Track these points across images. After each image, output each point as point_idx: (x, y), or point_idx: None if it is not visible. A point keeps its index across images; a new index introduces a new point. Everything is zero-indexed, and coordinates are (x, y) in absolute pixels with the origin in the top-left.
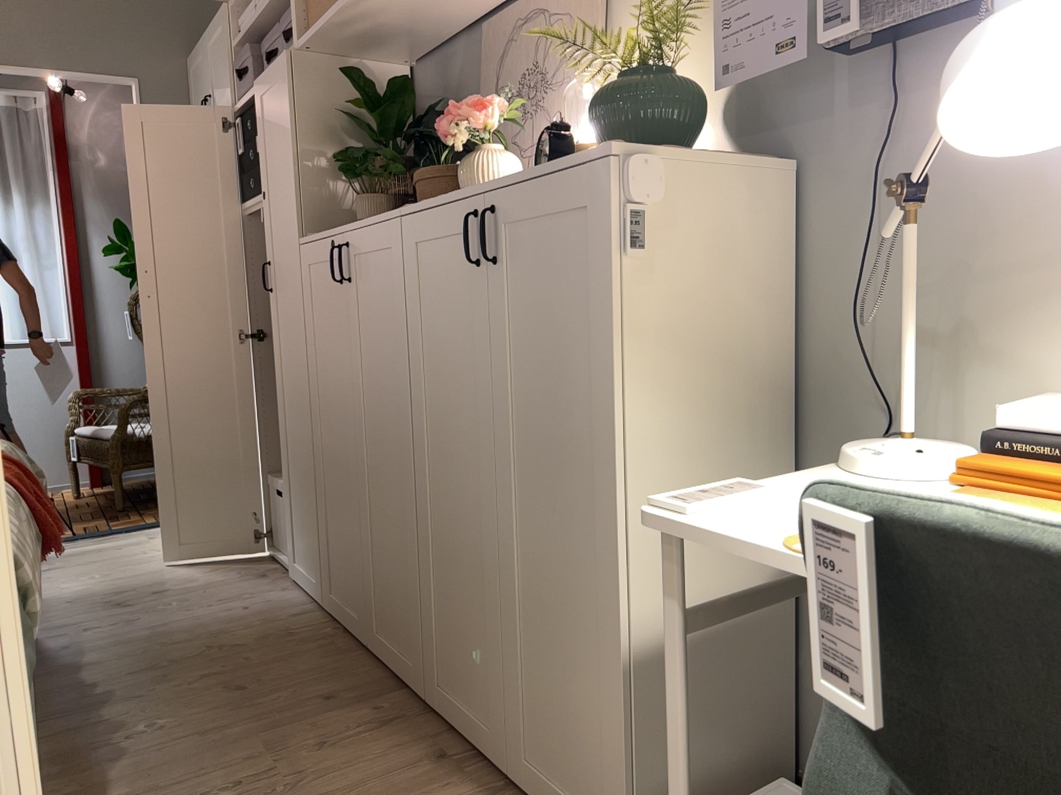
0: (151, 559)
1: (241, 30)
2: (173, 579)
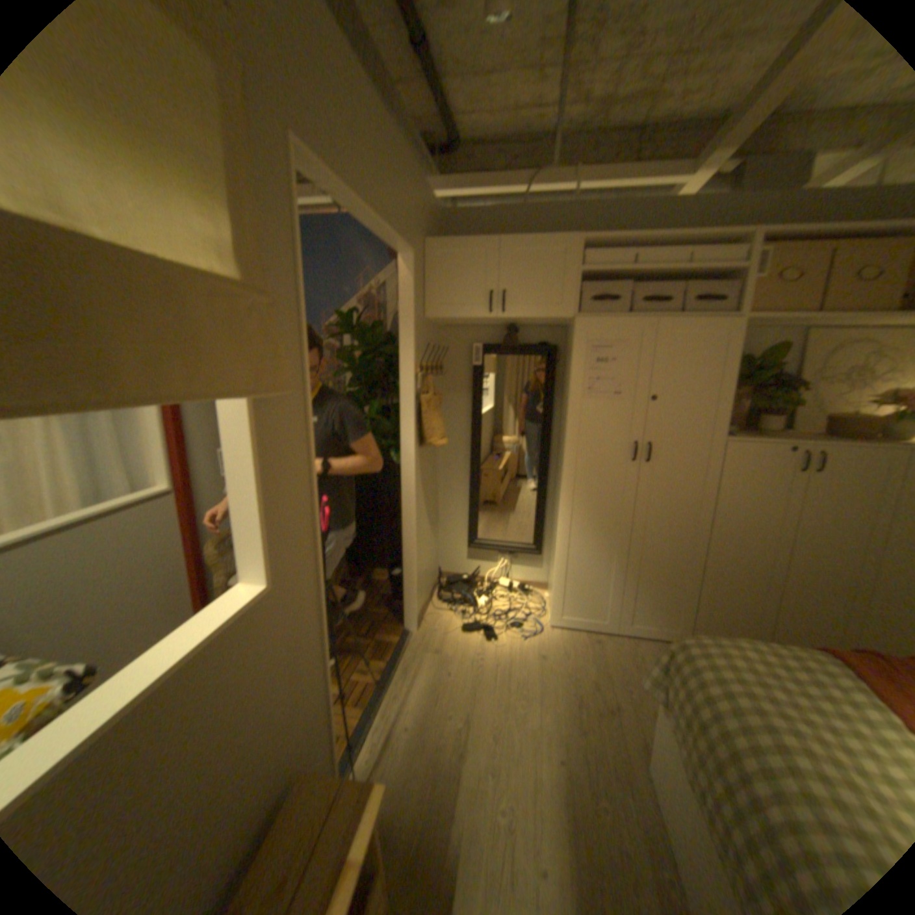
0: (506, 671)
1: (586, 260)
2: (570, 675)
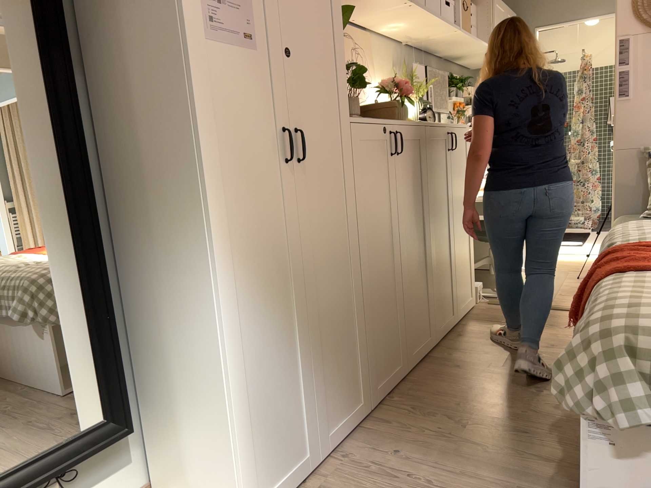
0: None
1: None
2: None
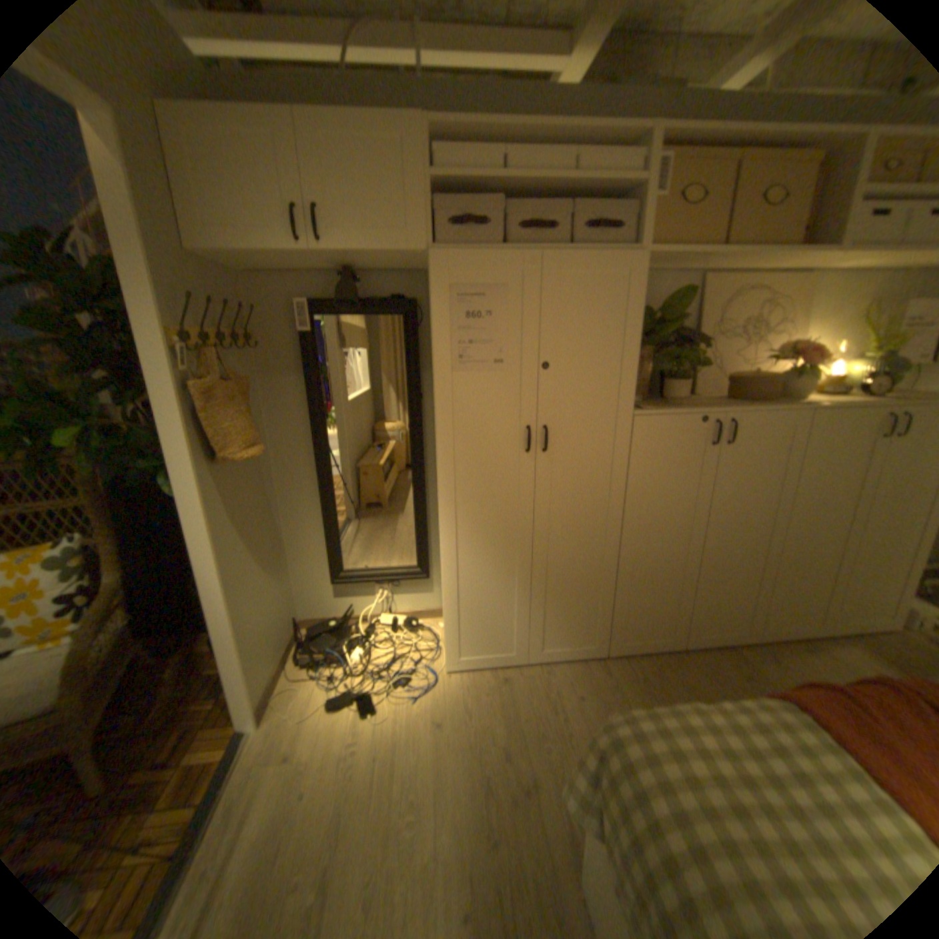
0: (387, 761)
1: (435, 159)
2: (474, 743)
